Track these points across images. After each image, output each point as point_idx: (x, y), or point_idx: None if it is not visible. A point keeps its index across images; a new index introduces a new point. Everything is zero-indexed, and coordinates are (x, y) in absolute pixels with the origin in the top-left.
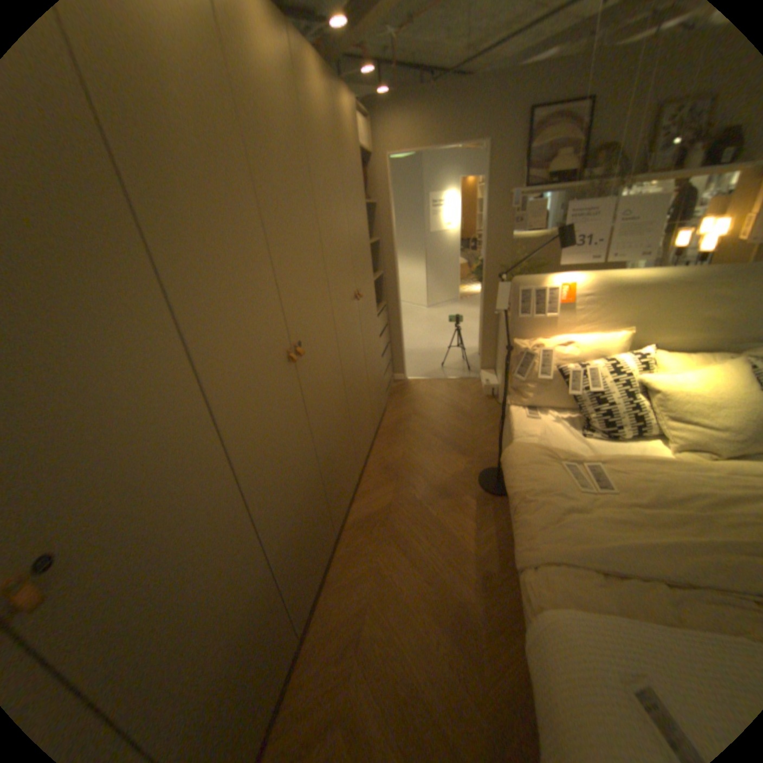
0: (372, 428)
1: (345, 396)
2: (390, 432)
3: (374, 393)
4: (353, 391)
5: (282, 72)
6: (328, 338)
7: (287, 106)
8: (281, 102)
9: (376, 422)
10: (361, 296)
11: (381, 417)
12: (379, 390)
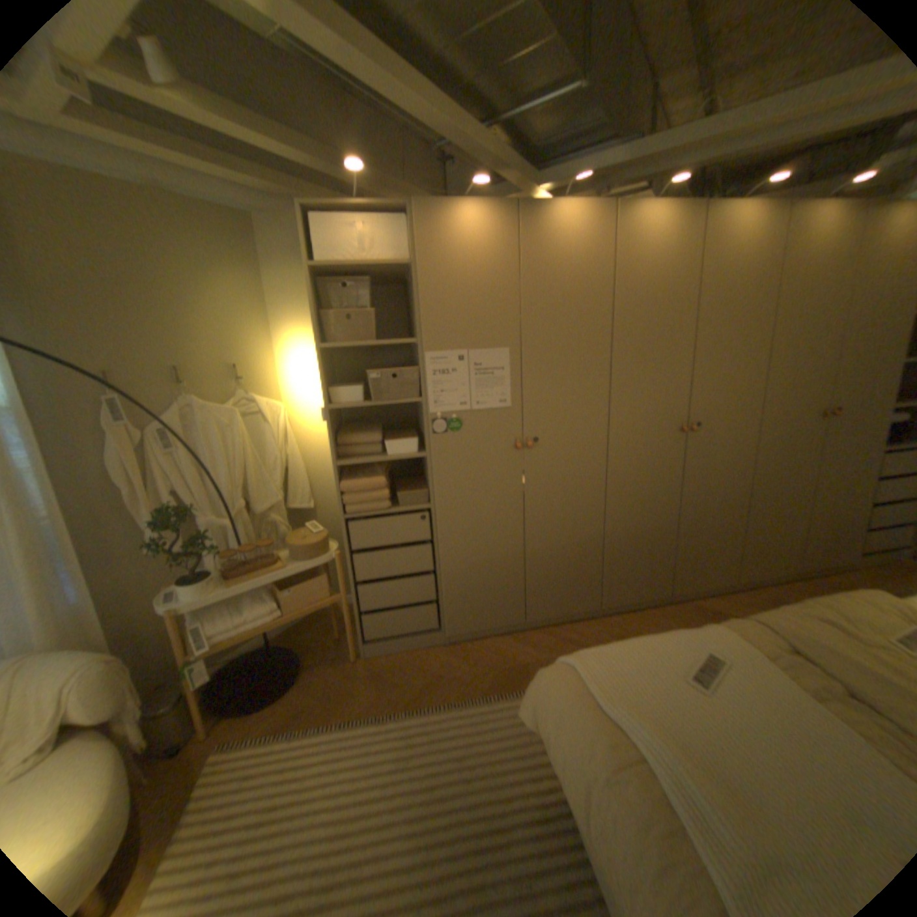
0: (795, 563)
1: (748, 494)
2: (830, 589)
3: (824, 532)
4: (767, 499)
5: (765, 240)
6: (742, 433)
7: (763, 260)
8: (755, 260)
9: (812, 566)
10: (840, 415)
11: (829, 568)
12: (841, 535)
